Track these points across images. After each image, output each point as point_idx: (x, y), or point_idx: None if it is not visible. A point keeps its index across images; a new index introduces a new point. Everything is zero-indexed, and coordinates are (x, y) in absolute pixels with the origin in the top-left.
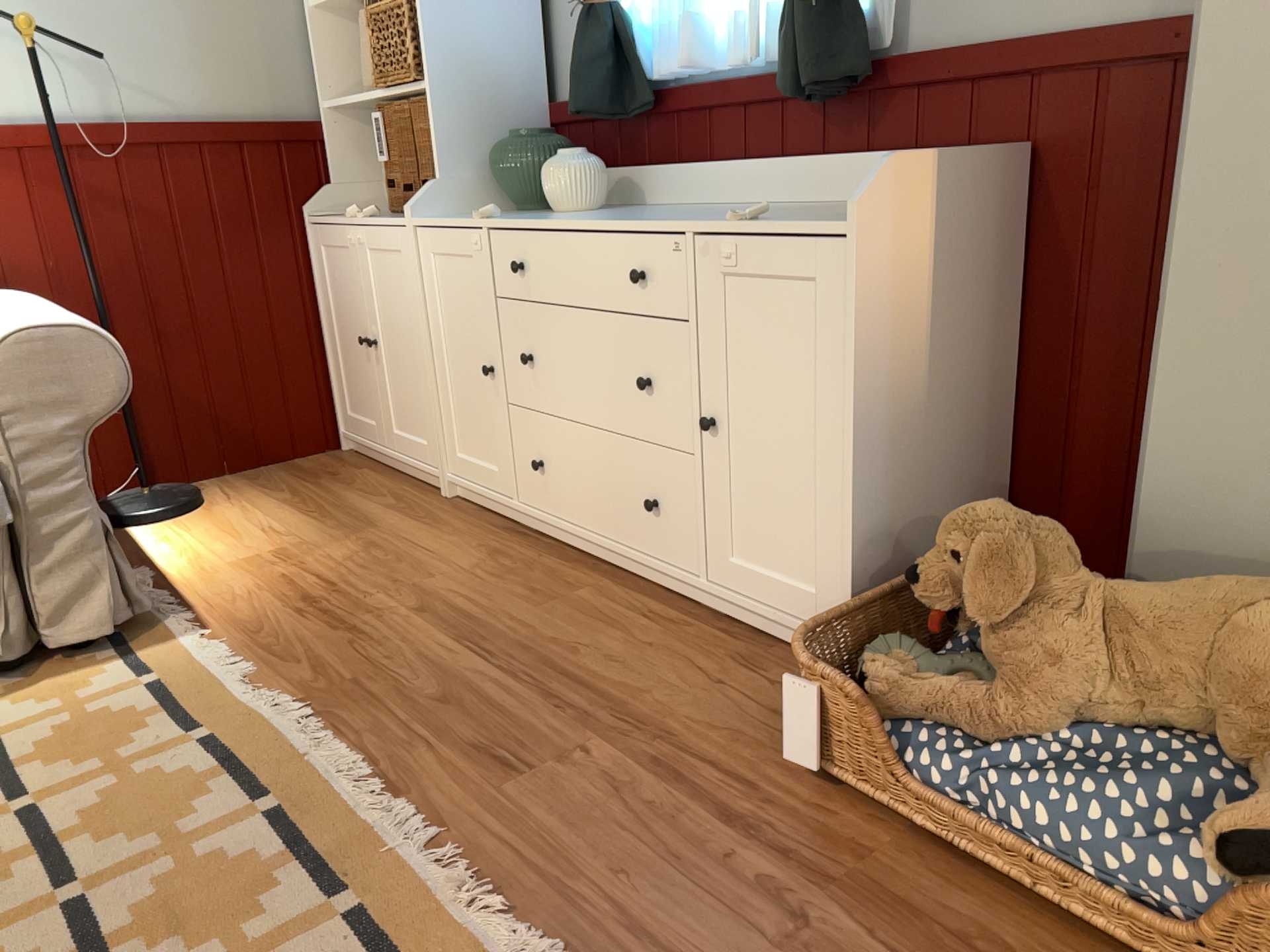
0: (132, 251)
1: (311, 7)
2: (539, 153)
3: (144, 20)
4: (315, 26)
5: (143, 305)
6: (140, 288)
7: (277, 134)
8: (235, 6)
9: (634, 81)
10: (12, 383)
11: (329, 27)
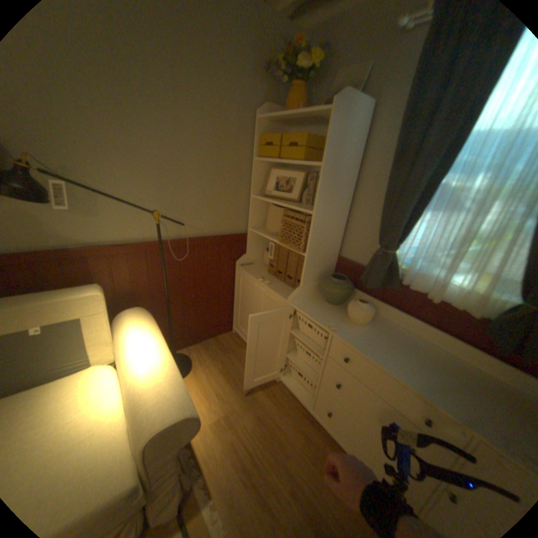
0: (178, 280)
1: (252, 195)
2: (346, 292)
3: (196, 200)
4: (252, 202)
5: (179, 297)
6: (179, 291)
7: (233, 238)
8: (227, 194)
9: (393, 278)
10: (152, 452)
11: (257, 202)
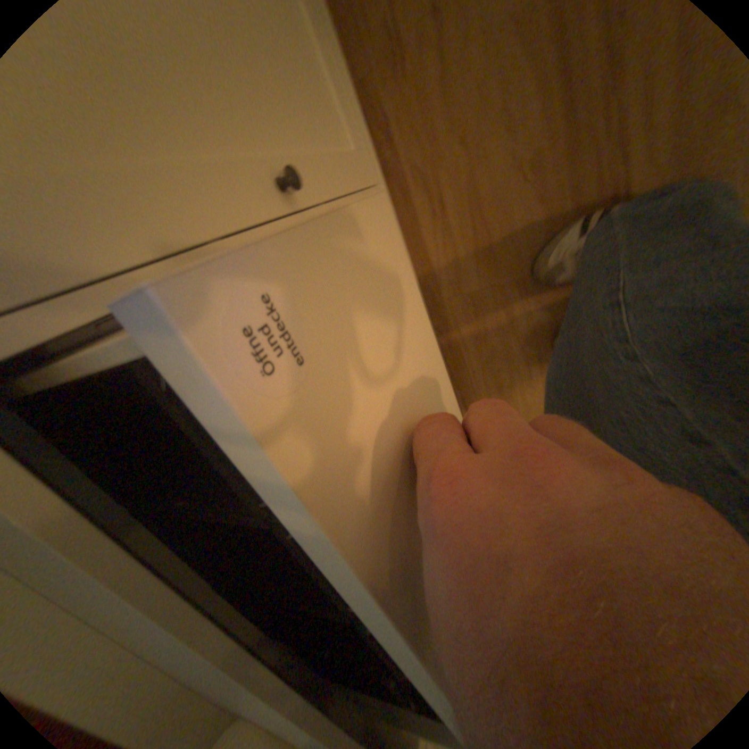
0: None
1: None
2: None
3: None
4: None
5: None
6: None
7: None
8: None
9: None
10: None
11: None
